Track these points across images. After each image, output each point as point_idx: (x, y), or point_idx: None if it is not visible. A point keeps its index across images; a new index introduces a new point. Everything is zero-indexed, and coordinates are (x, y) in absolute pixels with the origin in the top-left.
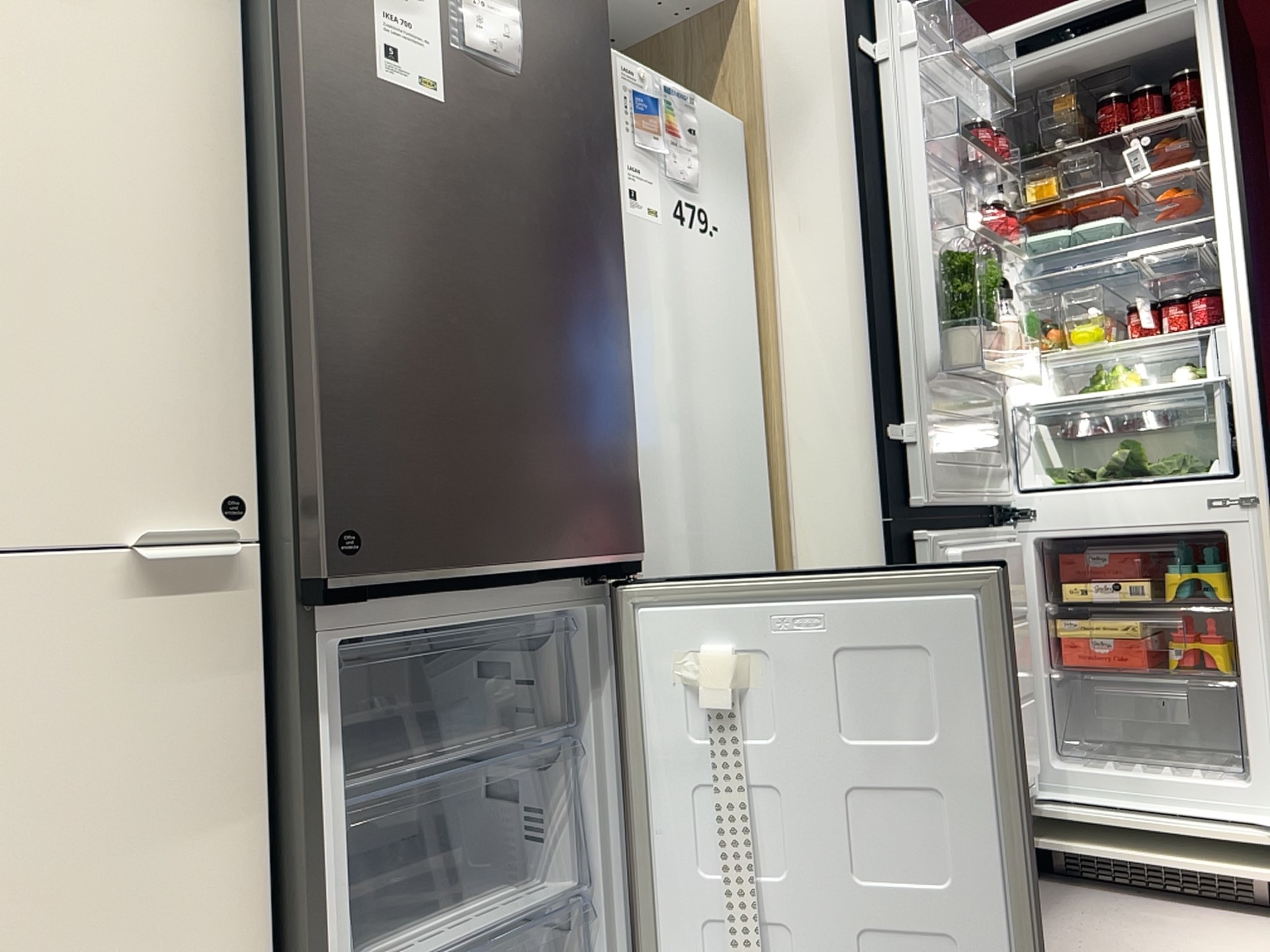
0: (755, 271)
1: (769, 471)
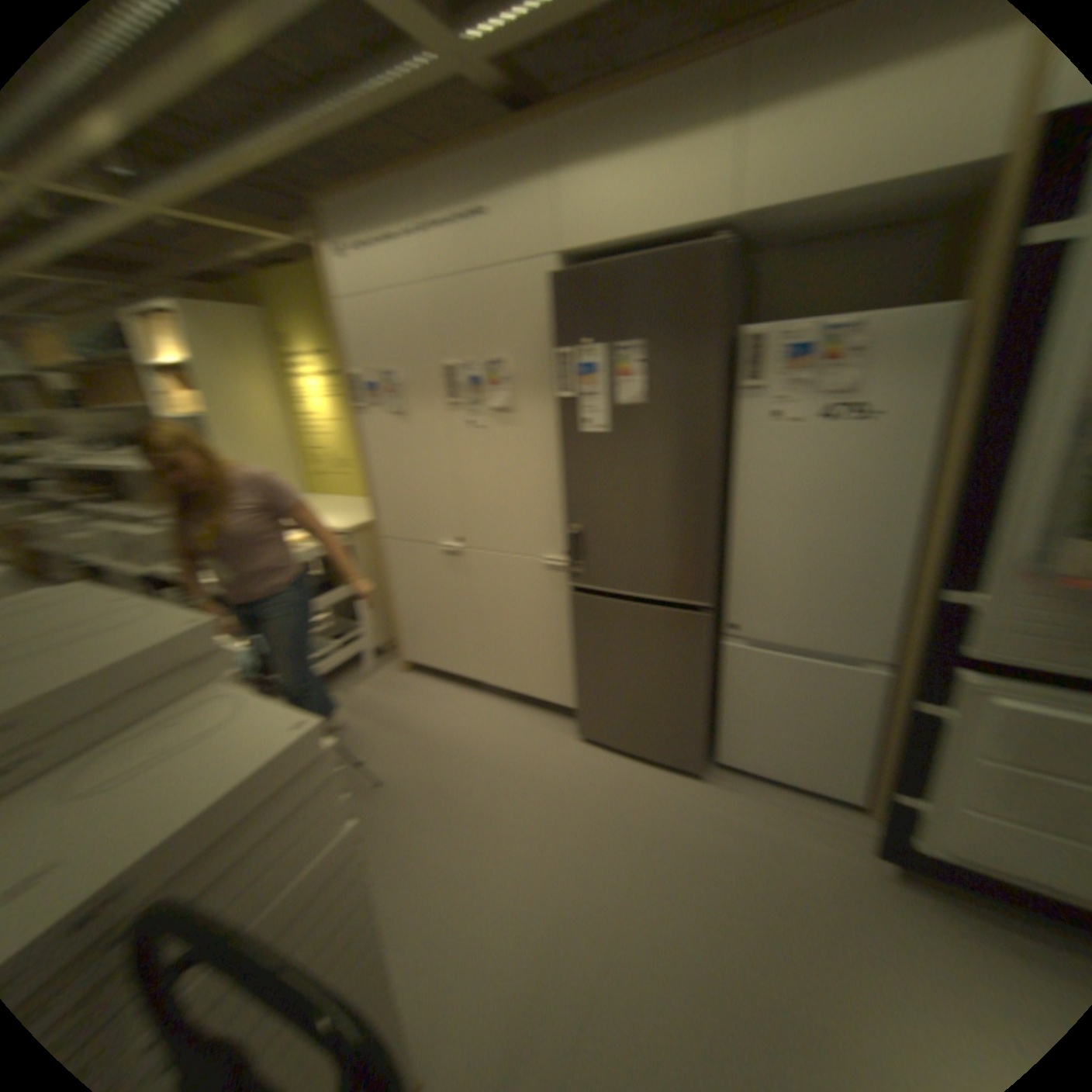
0: (954, 429)
1: (924, 575)
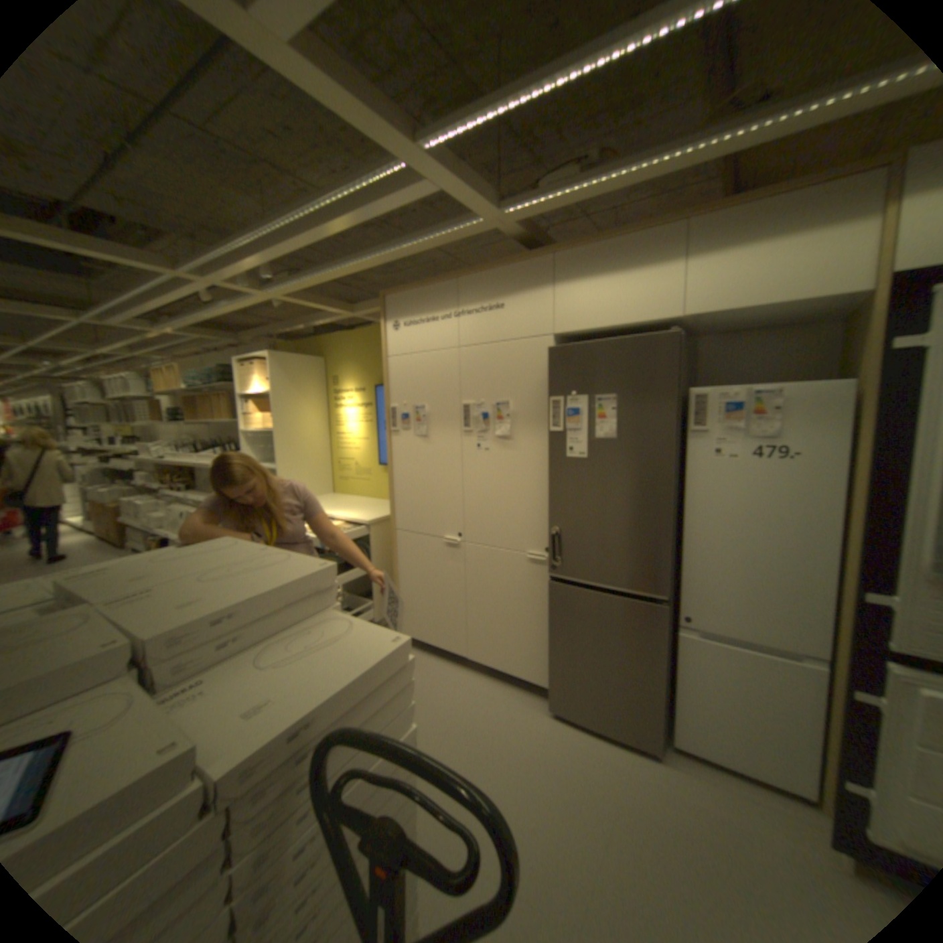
0: (856, 469)
1: (845, 583)
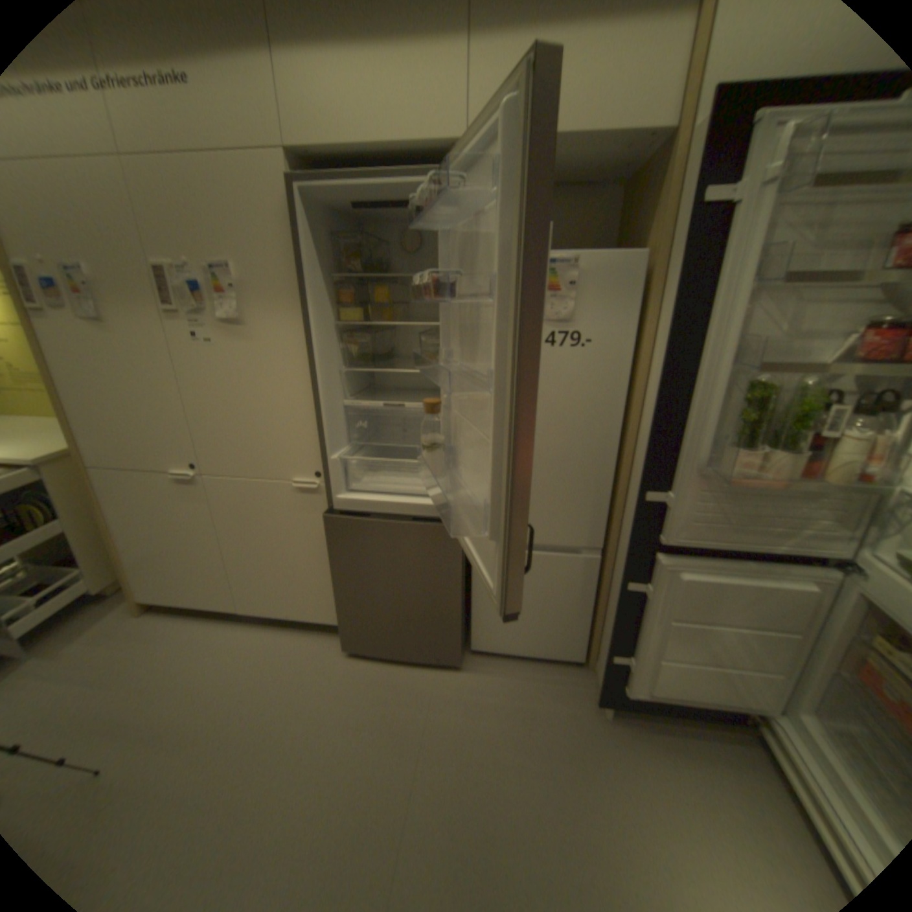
0: (639, 356)
1: (619, 475)
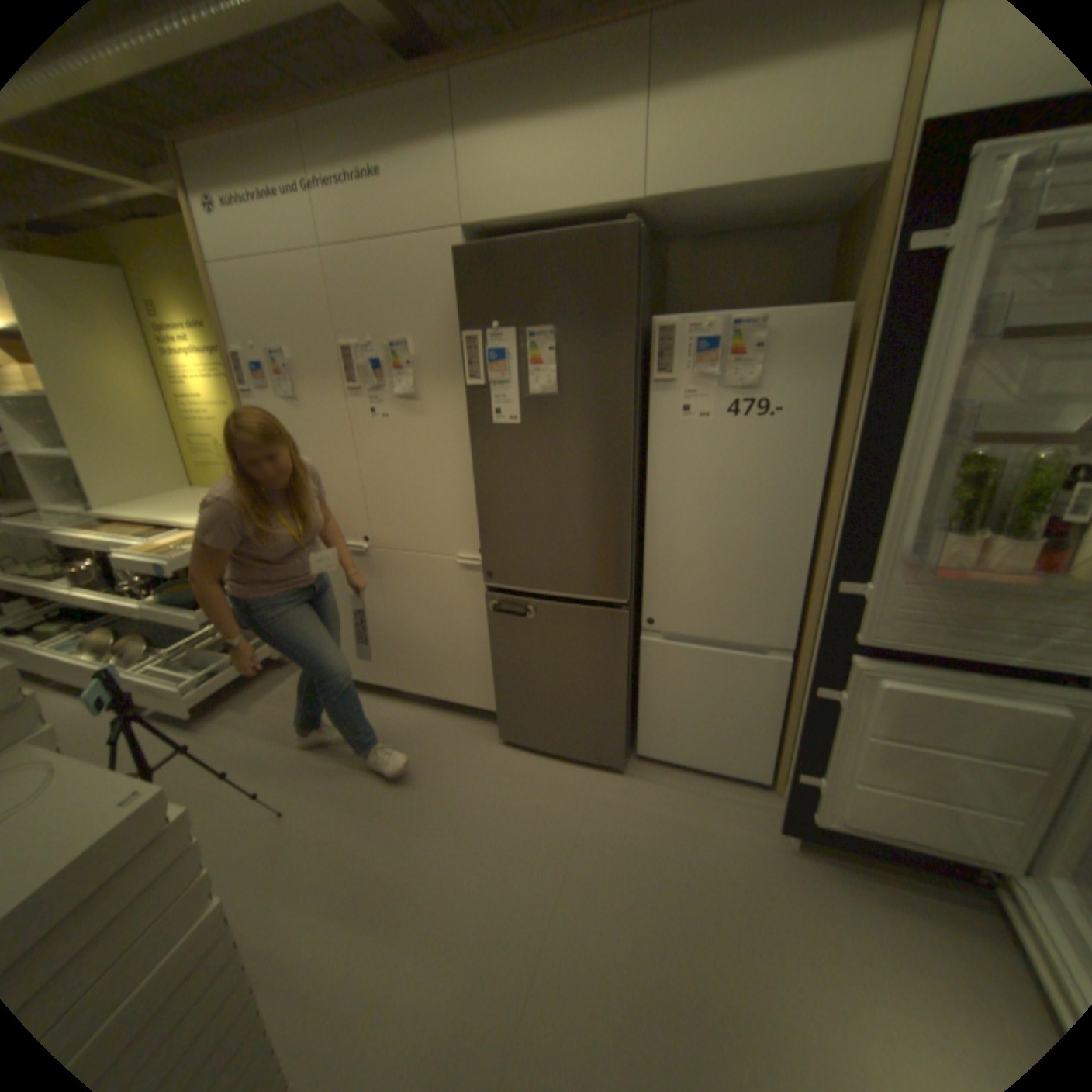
0: (841, 426)
1: (815, 565)
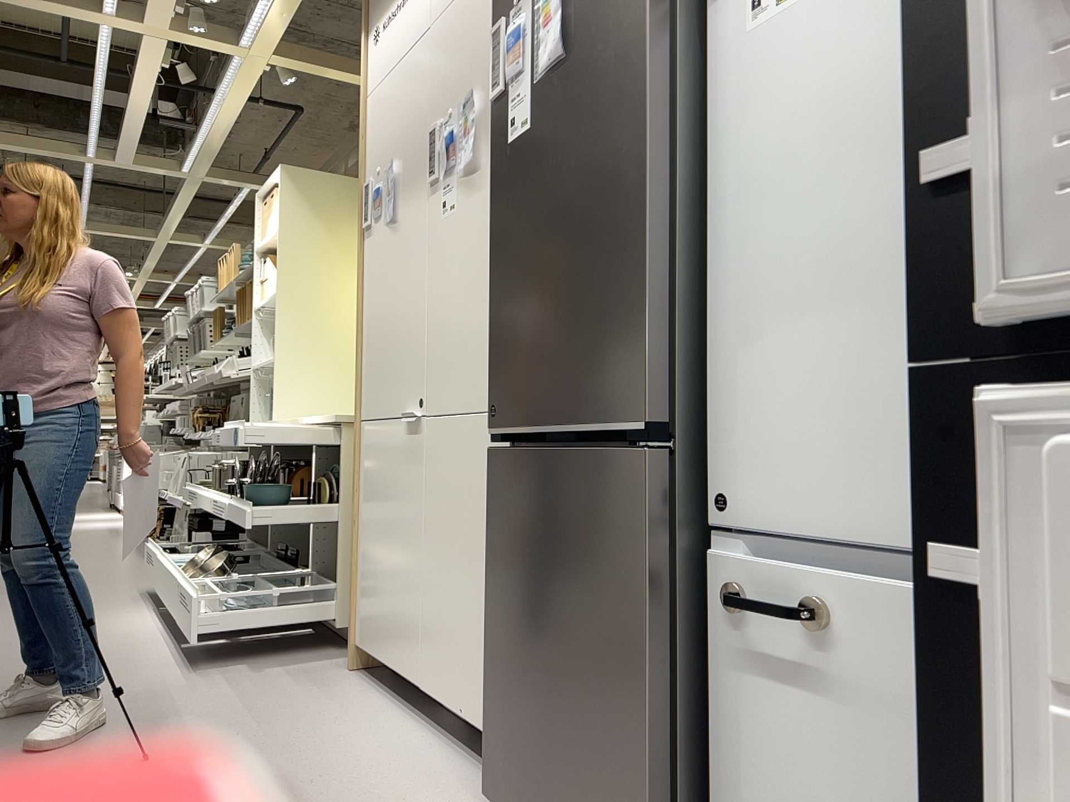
0: None
1: None
